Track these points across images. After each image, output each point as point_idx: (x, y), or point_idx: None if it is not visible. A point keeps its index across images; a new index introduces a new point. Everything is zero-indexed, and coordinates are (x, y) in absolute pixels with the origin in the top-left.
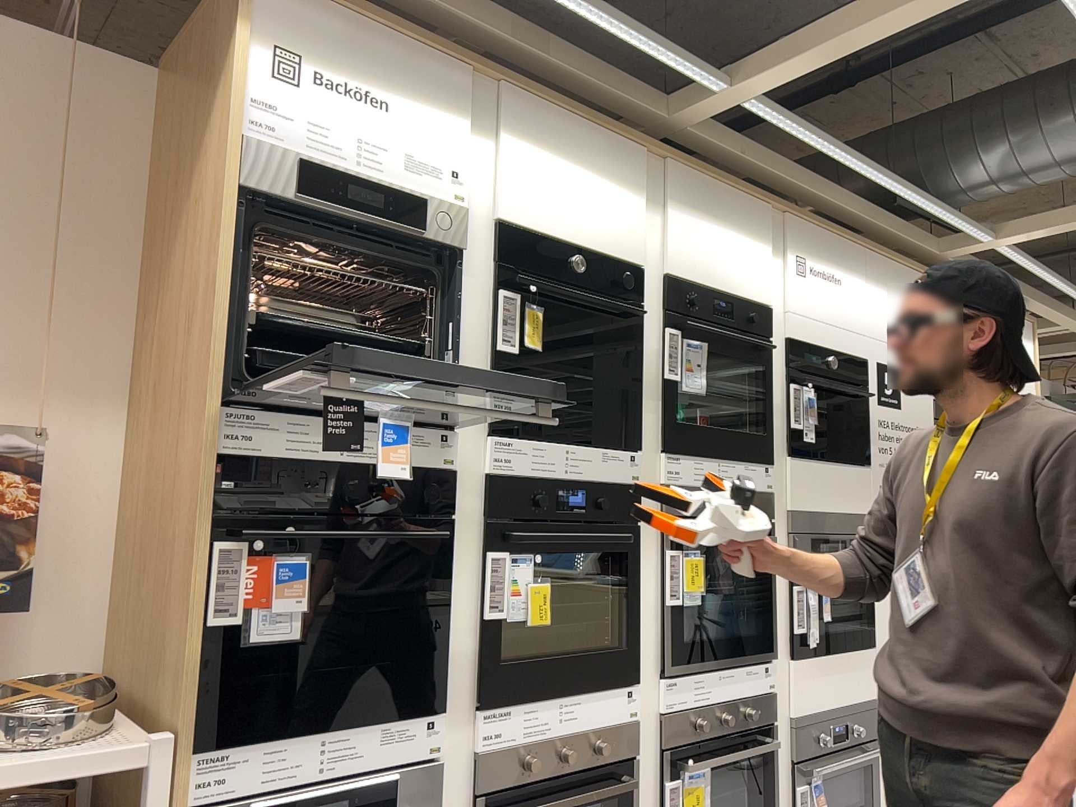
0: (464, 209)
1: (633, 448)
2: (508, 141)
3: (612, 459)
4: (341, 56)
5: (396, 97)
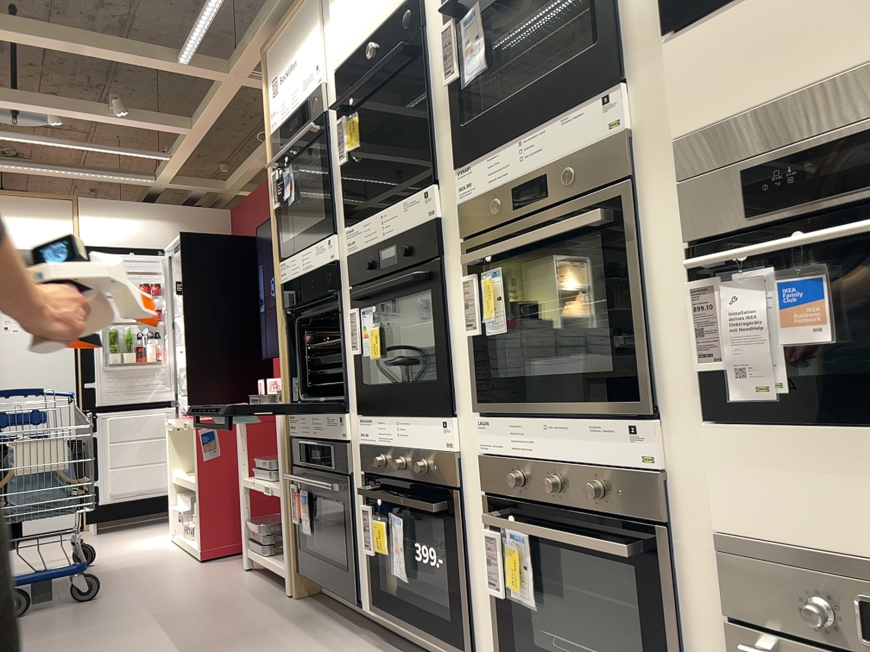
0: (319, 83)
1: (432, 180)
2: (329, 5)
3: (411, 205)
4: (280, 56)
5: (293, 50)
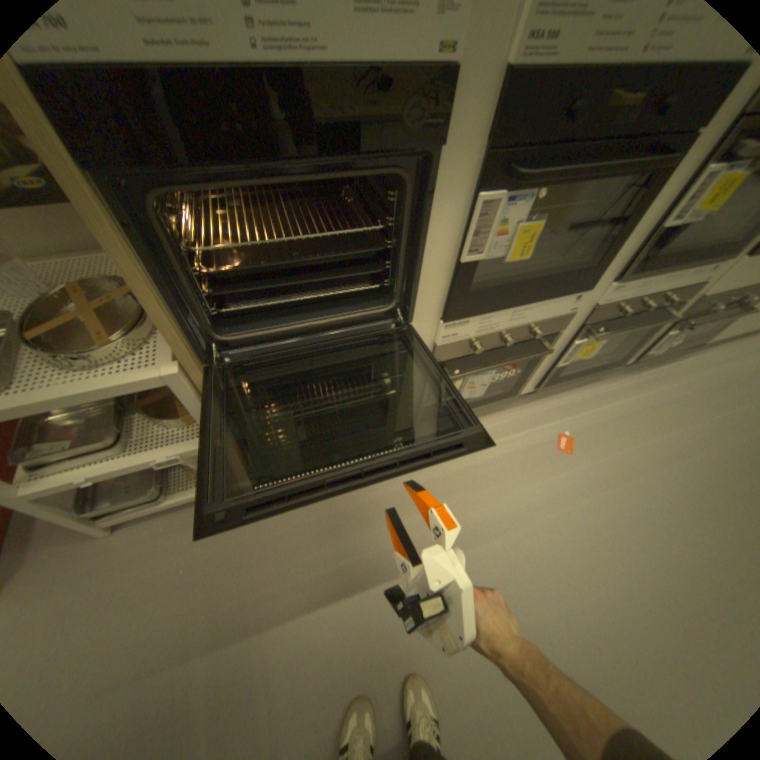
0: None
1: None
2: None
3: None
4: None
5: None
